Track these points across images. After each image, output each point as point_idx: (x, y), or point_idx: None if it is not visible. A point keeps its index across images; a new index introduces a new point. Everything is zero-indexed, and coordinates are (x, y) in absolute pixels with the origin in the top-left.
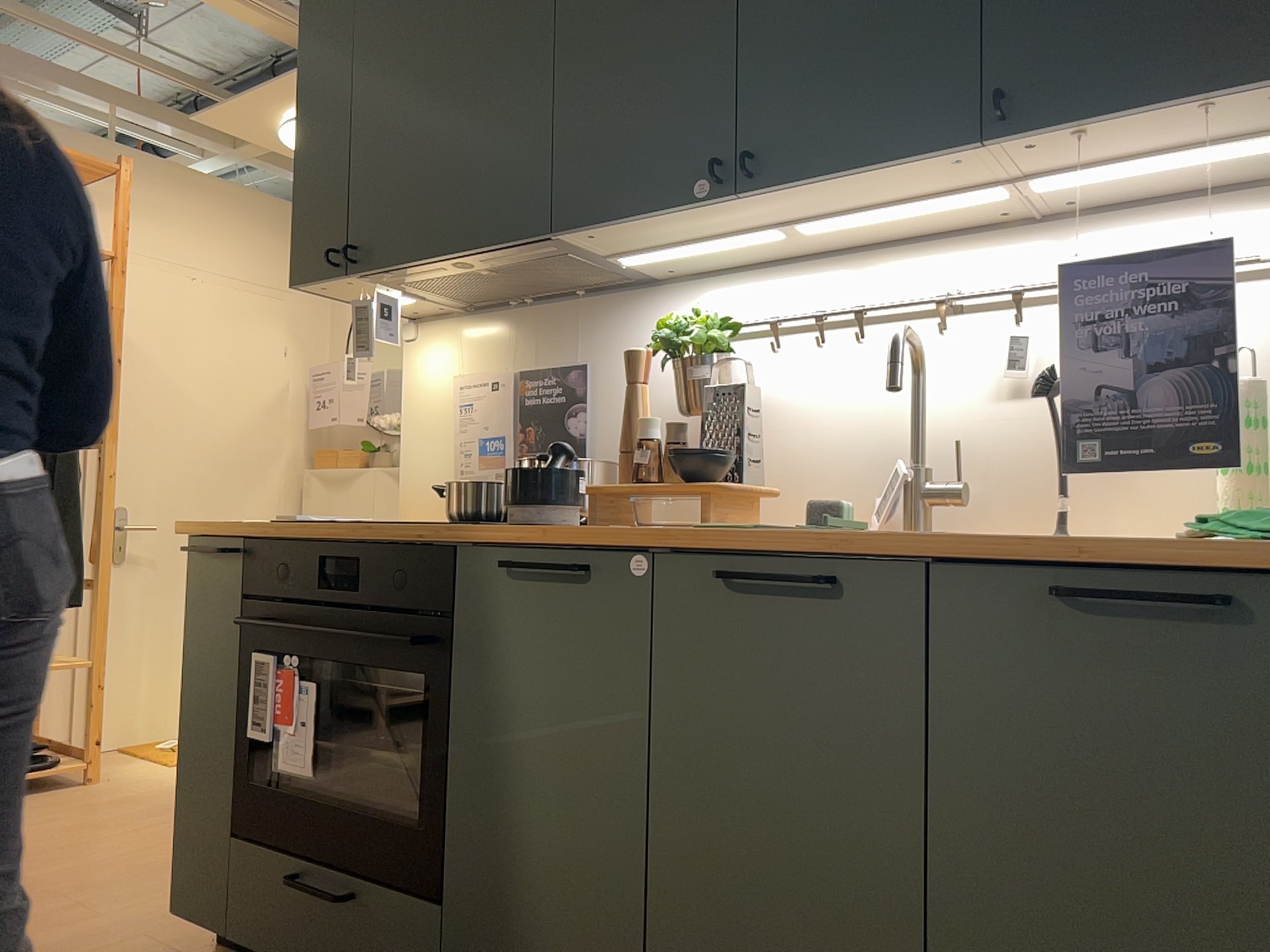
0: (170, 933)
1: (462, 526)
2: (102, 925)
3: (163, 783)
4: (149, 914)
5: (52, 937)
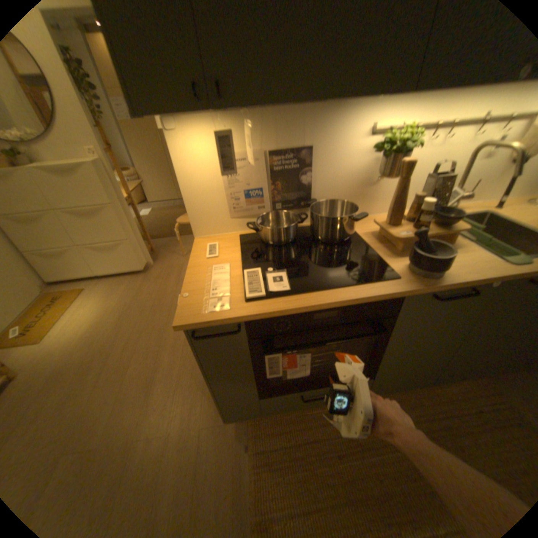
0: (206, 419)
1: (395, 281)
2: (175, 437)
3: (55, 354)
4: (181, 418)
5: (167, 460)
